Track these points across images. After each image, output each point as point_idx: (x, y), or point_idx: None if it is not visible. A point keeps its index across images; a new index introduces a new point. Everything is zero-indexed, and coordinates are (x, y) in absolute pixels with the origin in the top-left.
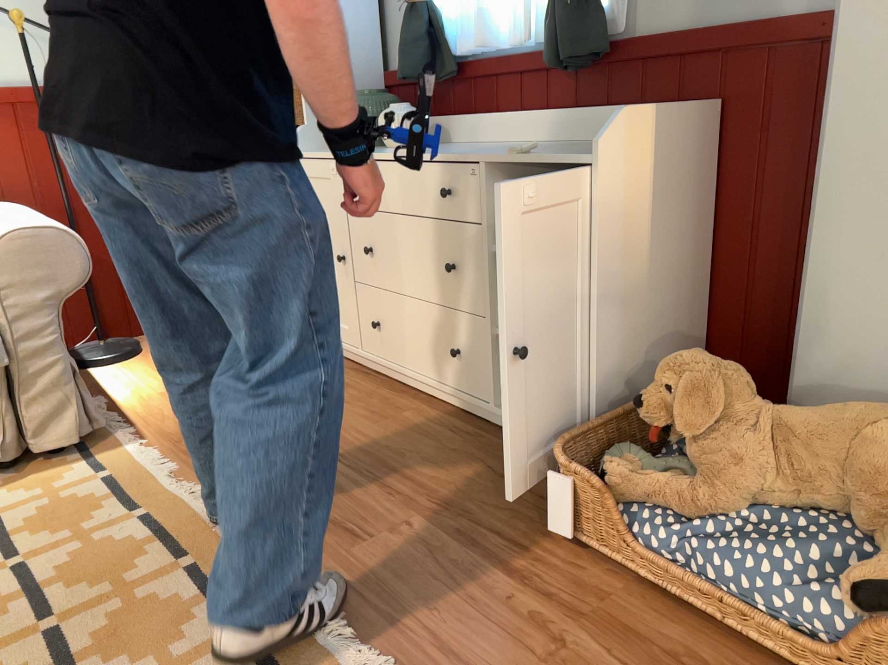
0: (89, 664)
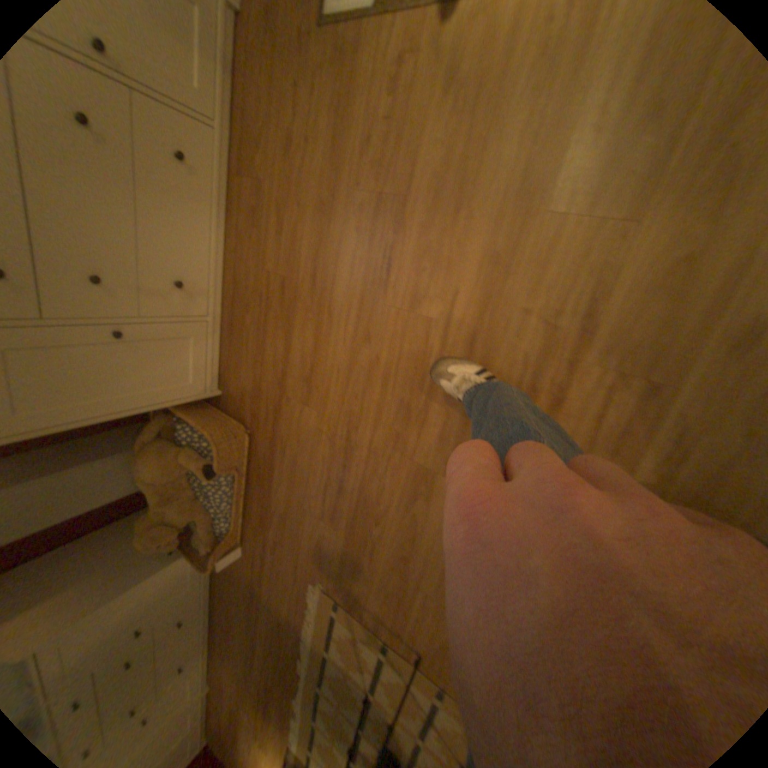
0: (353, 702)
